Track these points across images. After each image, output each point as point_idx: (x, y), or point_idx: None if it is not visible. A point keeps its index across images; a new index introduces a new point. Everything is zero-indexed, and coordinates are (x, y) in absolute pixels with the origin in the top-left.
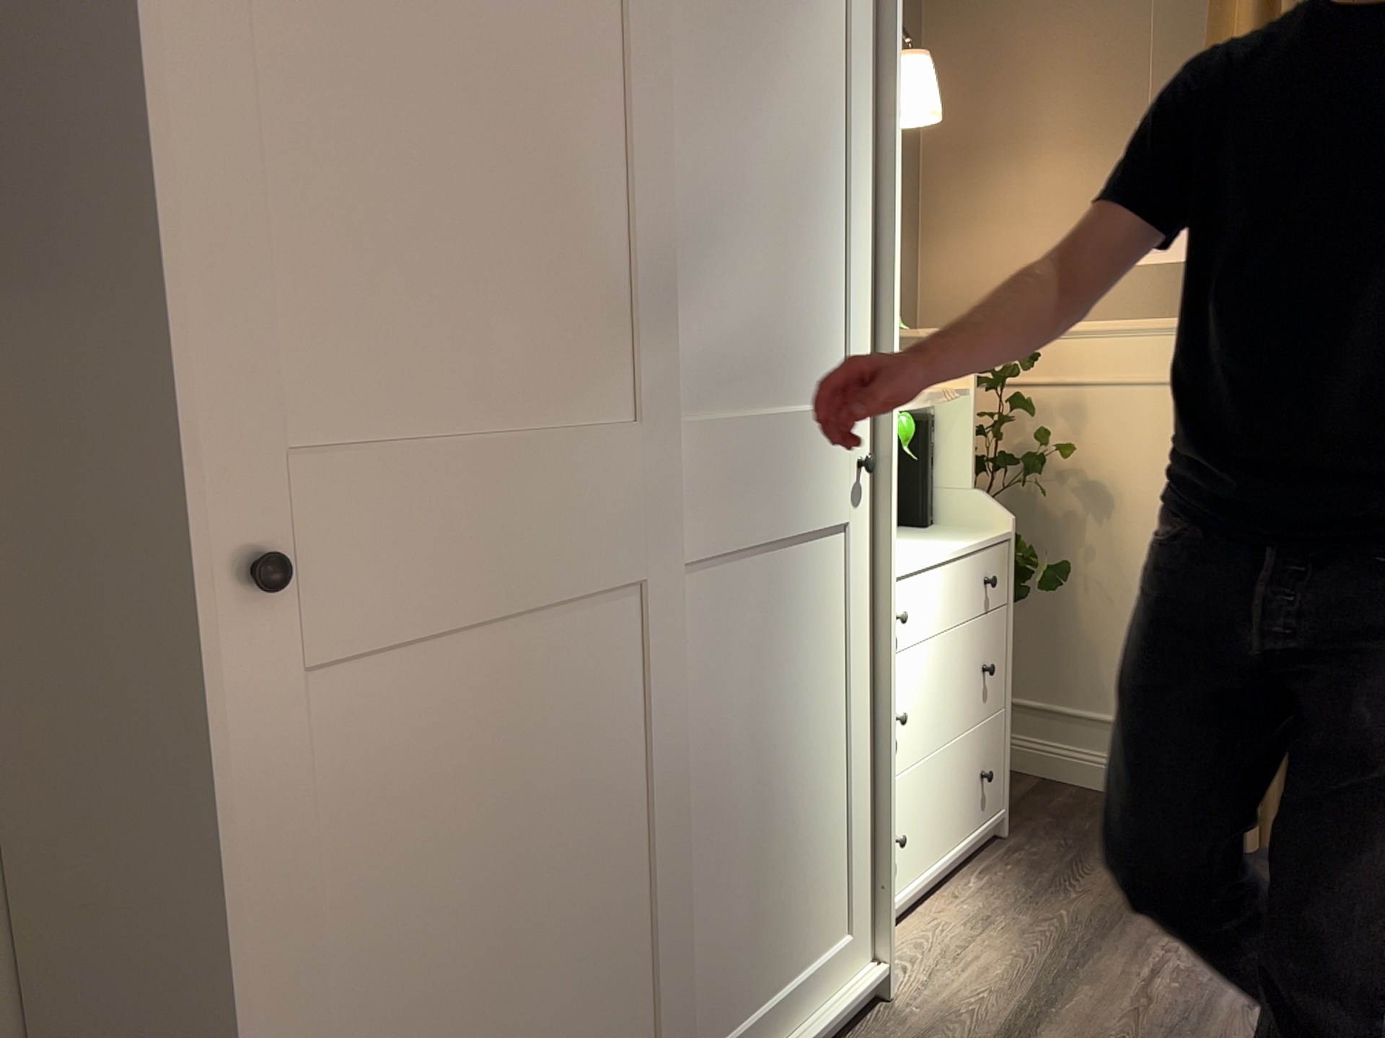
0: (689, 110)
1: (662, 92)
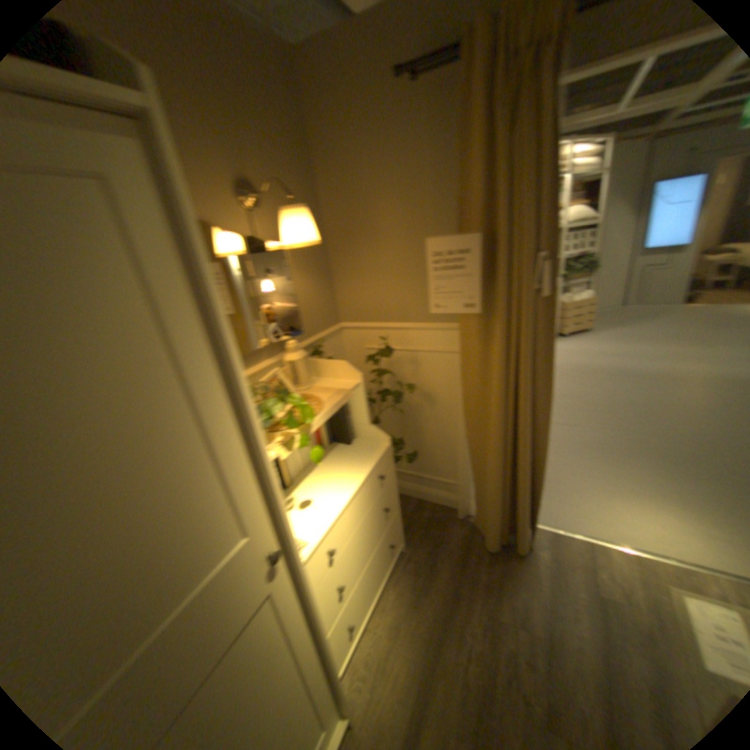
0: None
1: None
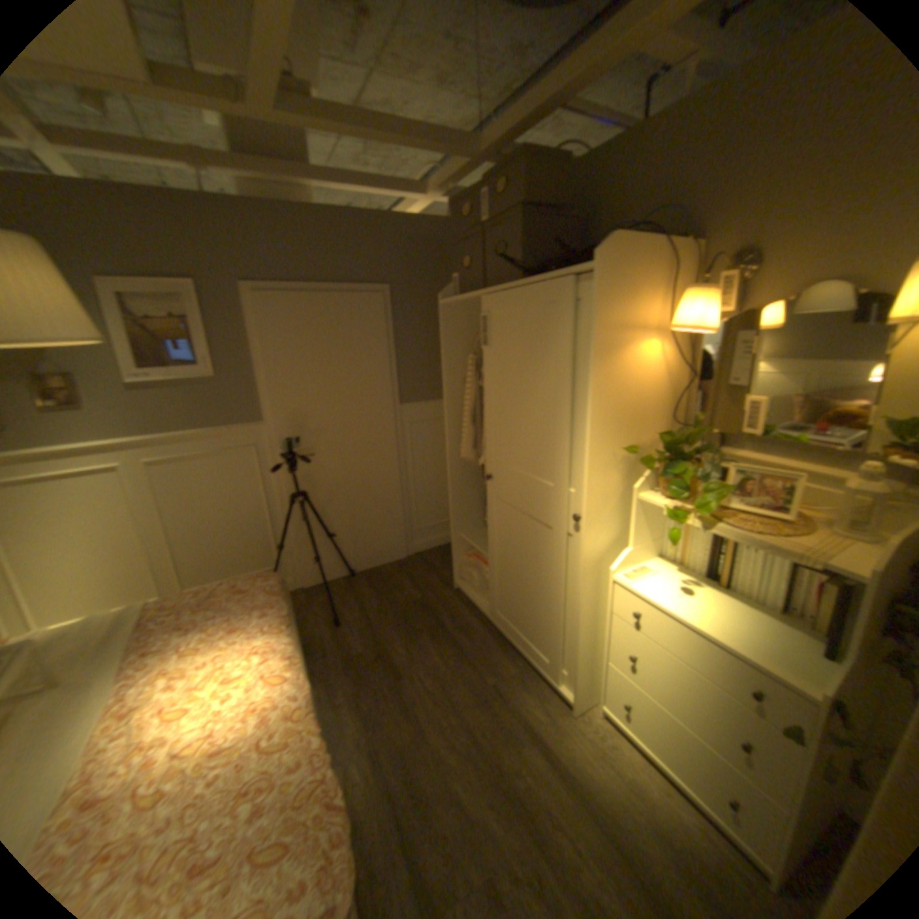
0: (515, 382)
1: (498, 381)
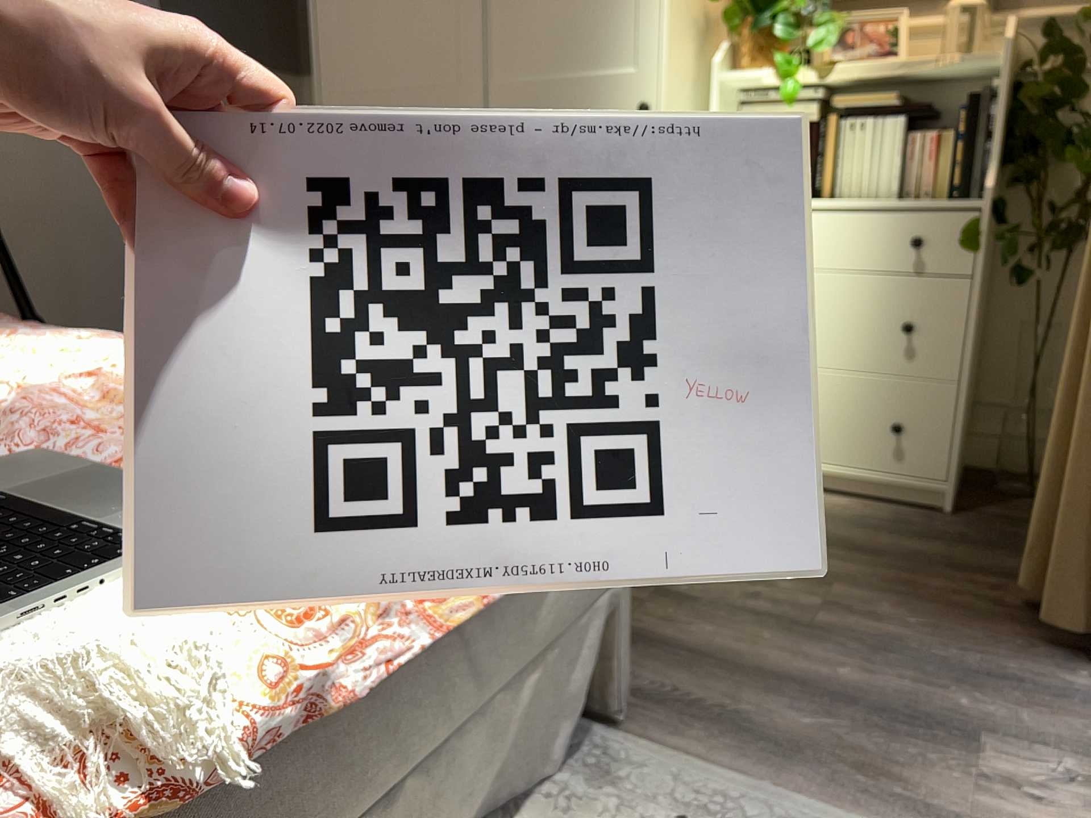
0: None
1: None
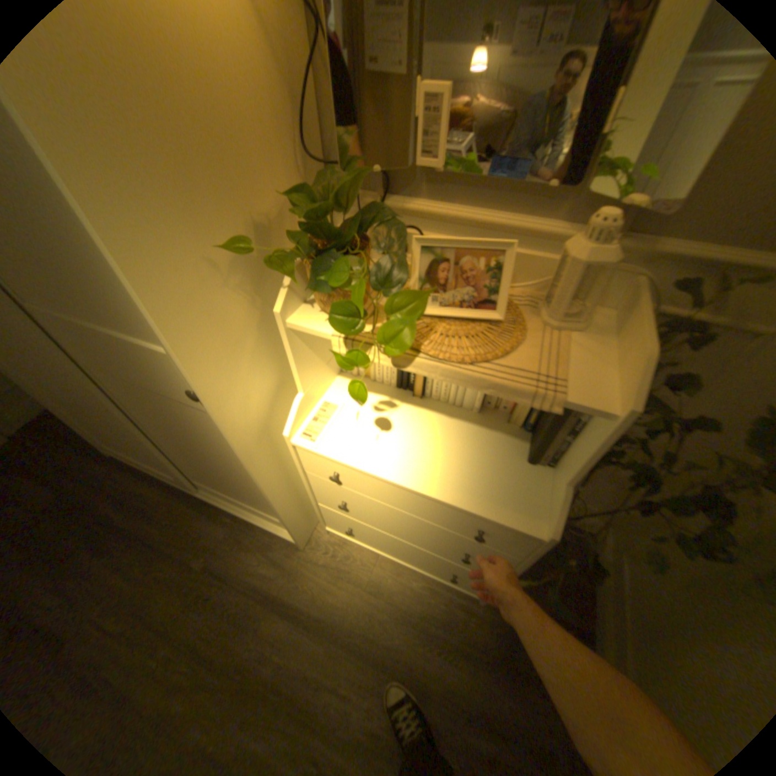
0: None
1: None
